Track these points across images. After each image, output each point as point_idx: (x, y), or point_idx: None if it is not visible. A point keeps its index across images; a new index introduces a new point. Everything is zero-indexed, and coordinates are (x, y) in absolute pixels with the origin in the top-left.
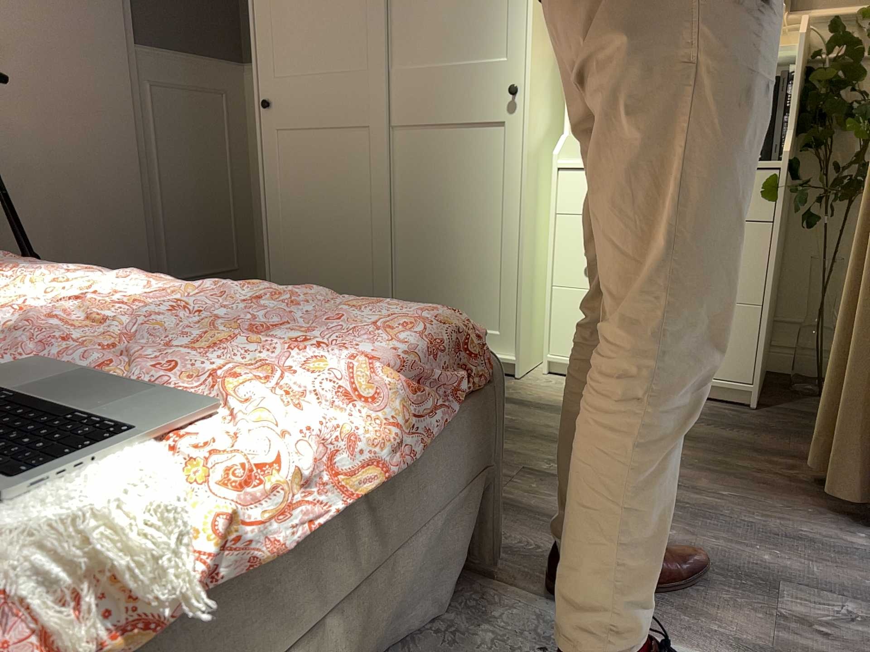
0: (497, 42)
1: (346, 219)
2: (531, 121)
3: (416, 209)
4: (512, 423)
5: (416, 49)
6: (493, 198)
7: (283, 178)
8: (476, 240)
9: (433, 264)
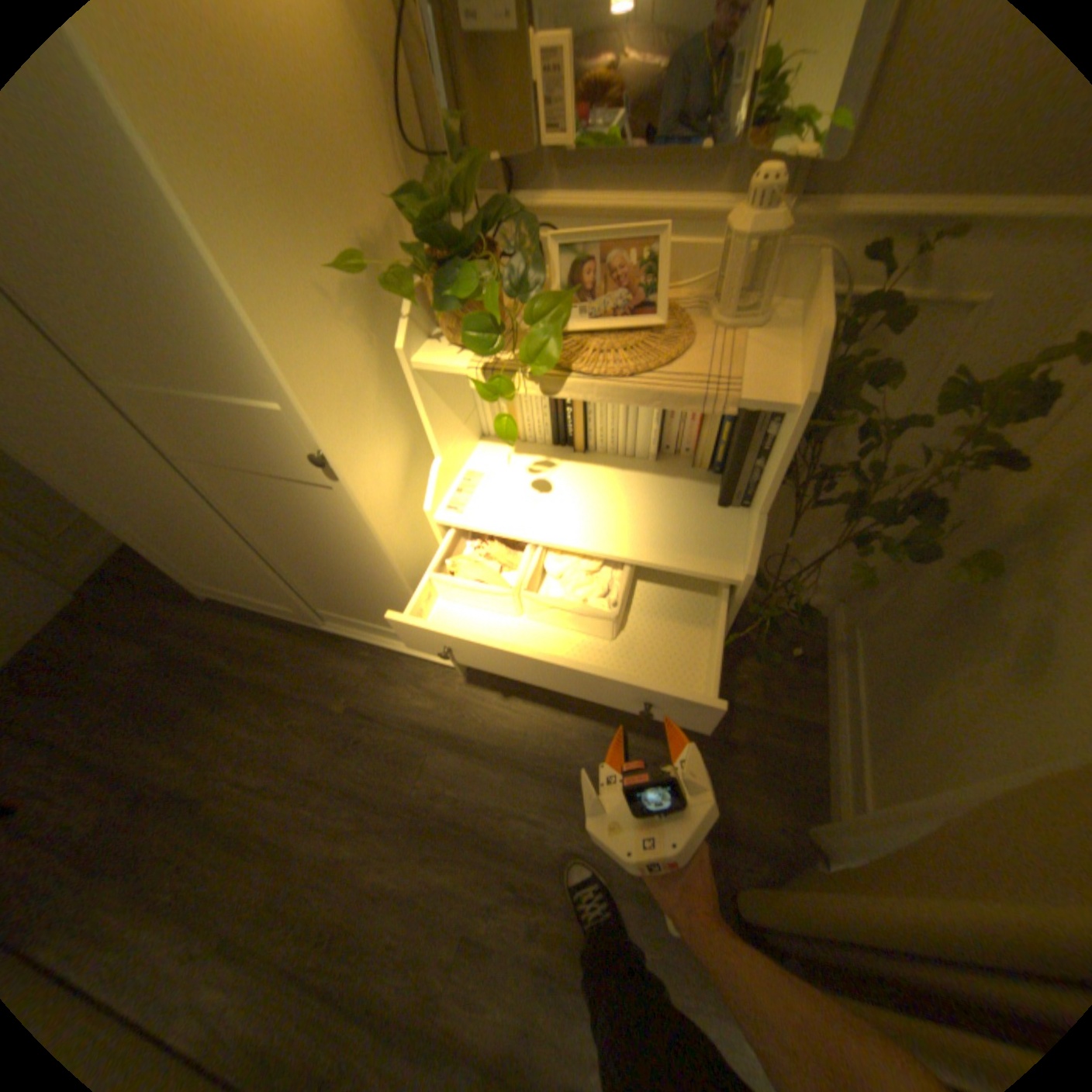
0: (251, 377)
1: (198, 539)
2: (372, 496)
3: (277, 541)
4: (454, 802)
5: (116, 359)
6: (366, 553)
7: (79, 485)
8: (367, 580)
9: (331, 586)
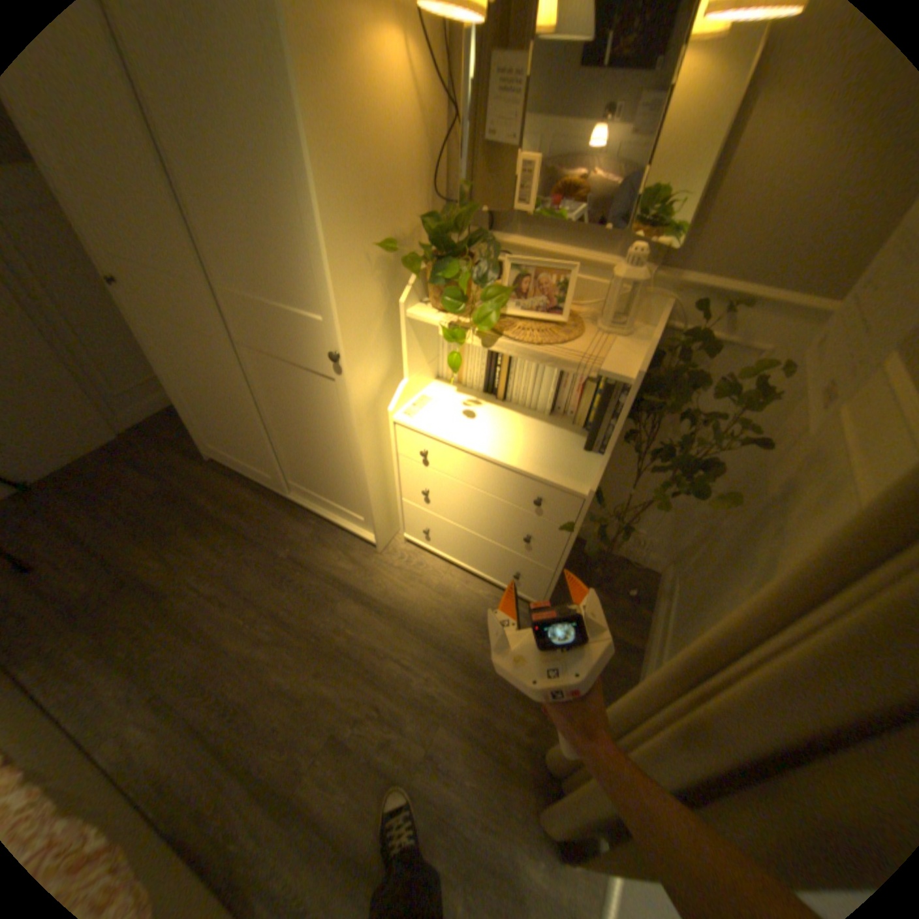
0: (311, 297)
1: (227, 406)
2: (359, 389)
3: (281, 417)
4: (351, 639)
5: (232, 272)
6: (340, 434)
7: (163, 353)
8: (334, 458)
9: (306, 460)
